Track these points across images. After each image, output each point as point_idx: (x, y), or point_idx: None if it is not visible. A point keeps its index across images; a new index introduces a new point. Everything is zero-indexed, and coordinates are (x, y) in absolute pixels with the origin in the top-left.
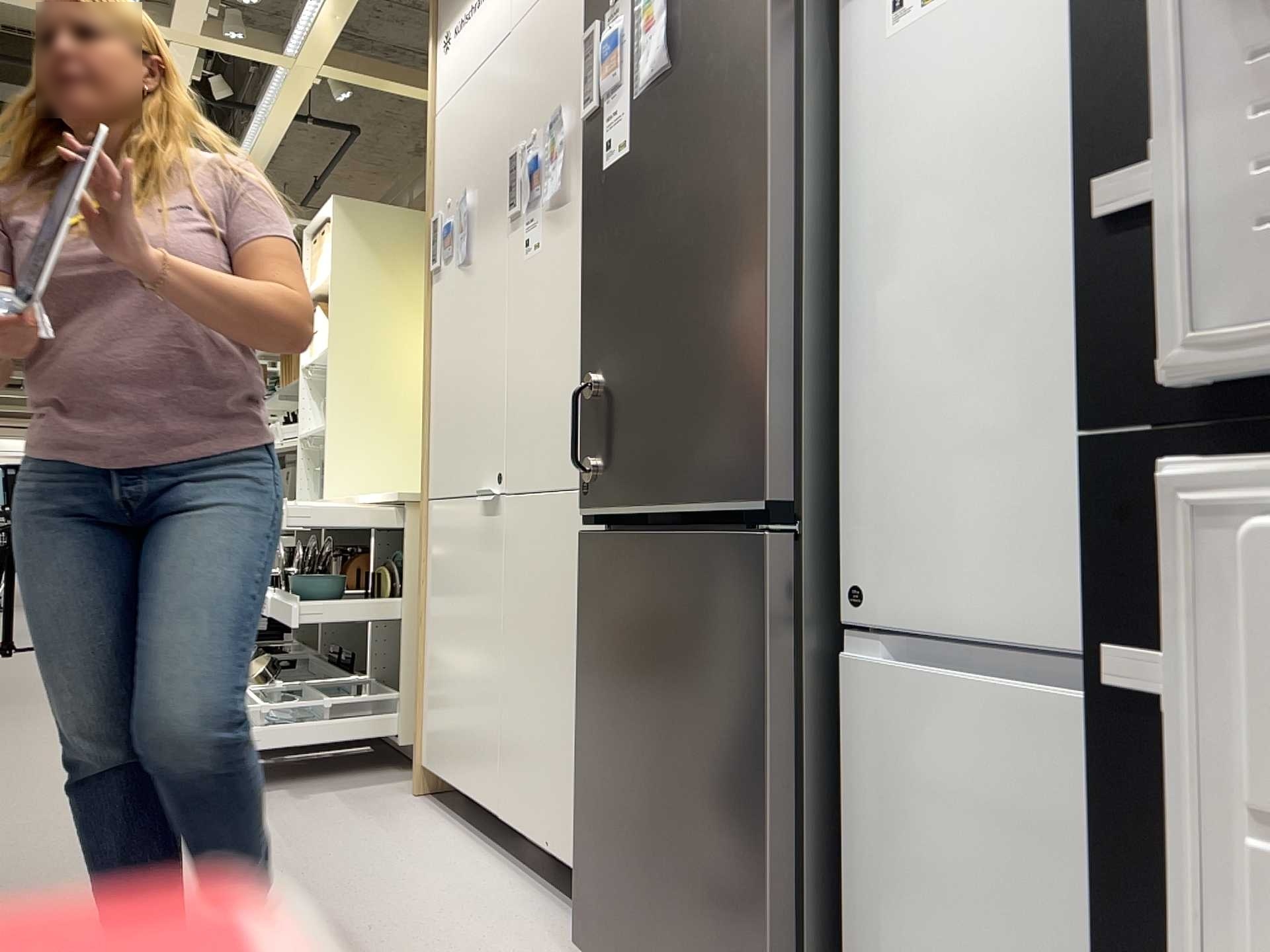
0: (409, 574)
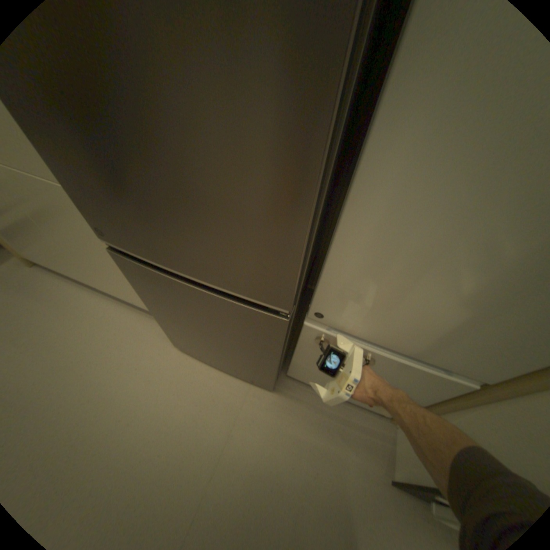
0: None
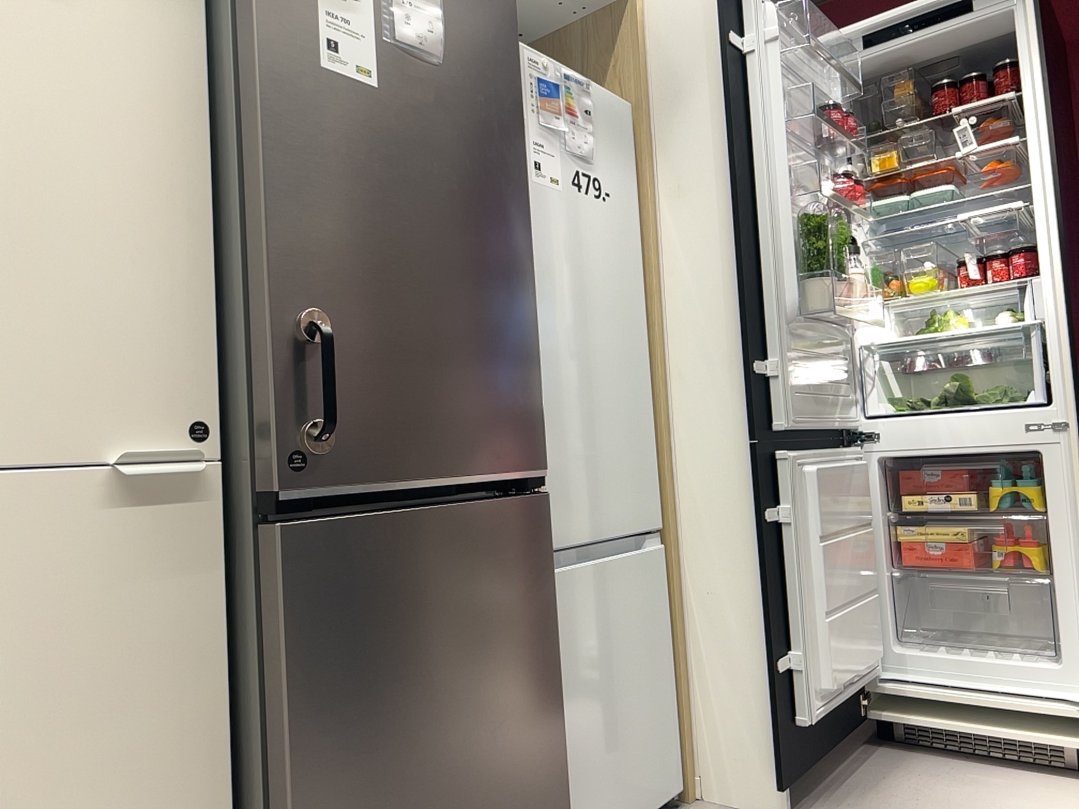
0: None
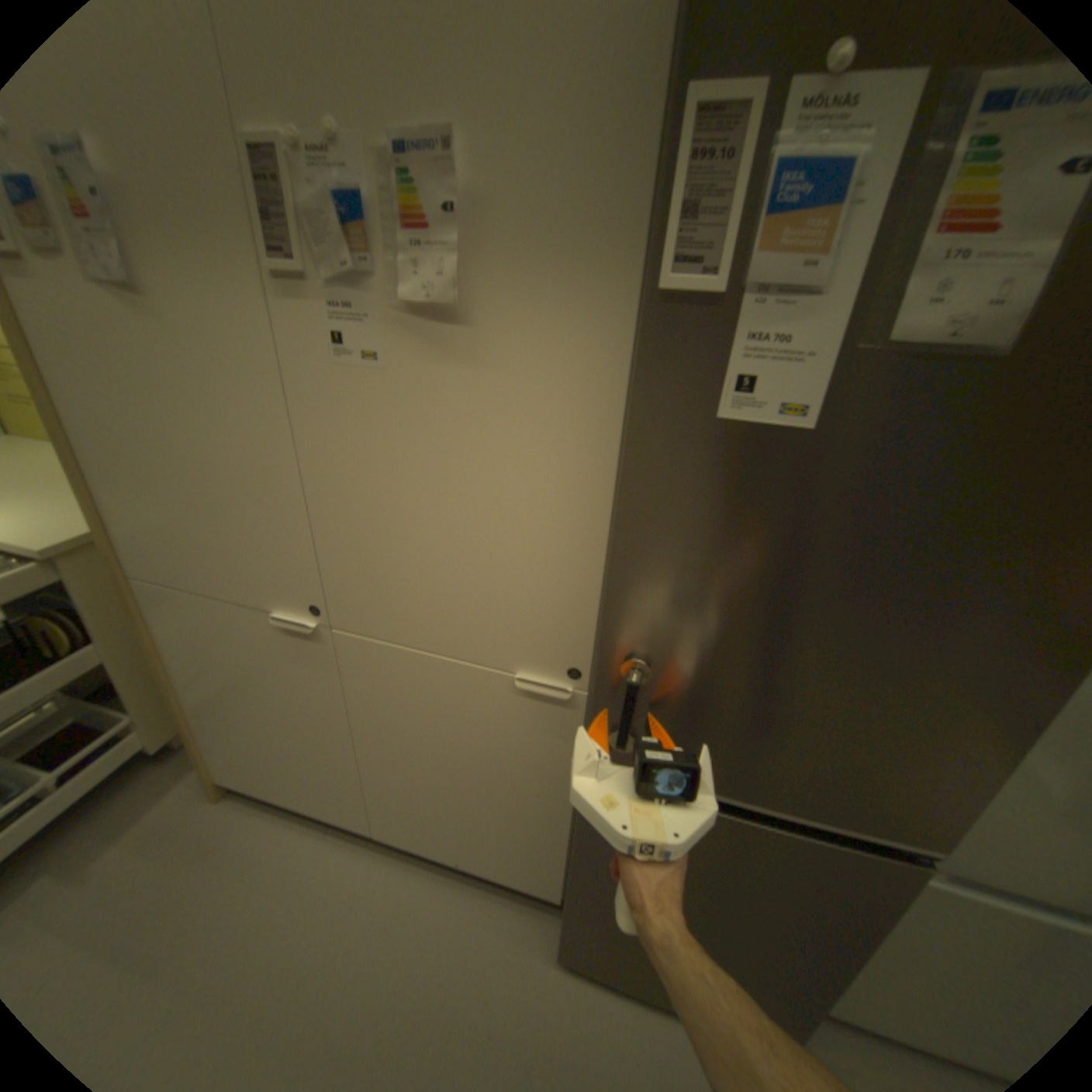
0: (95, 620)
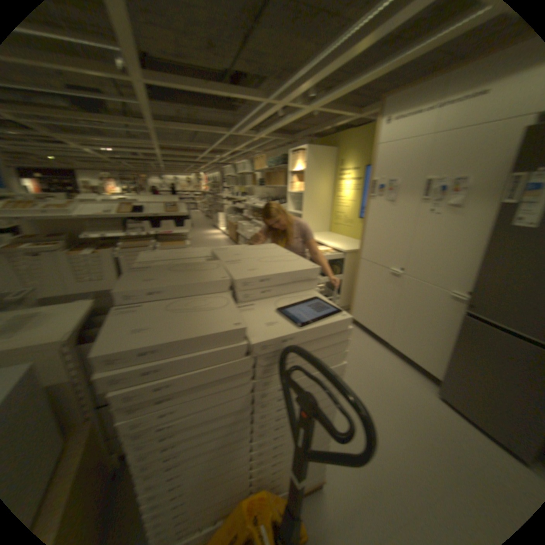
0: (344, 269)
